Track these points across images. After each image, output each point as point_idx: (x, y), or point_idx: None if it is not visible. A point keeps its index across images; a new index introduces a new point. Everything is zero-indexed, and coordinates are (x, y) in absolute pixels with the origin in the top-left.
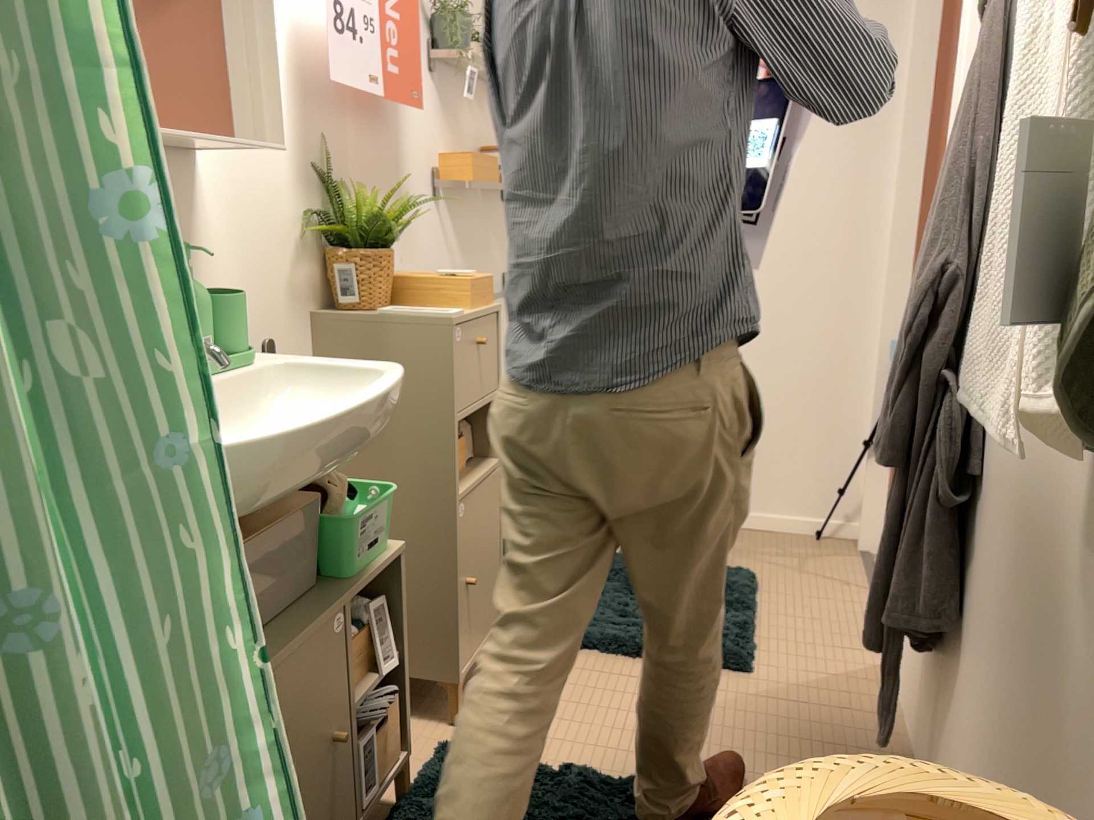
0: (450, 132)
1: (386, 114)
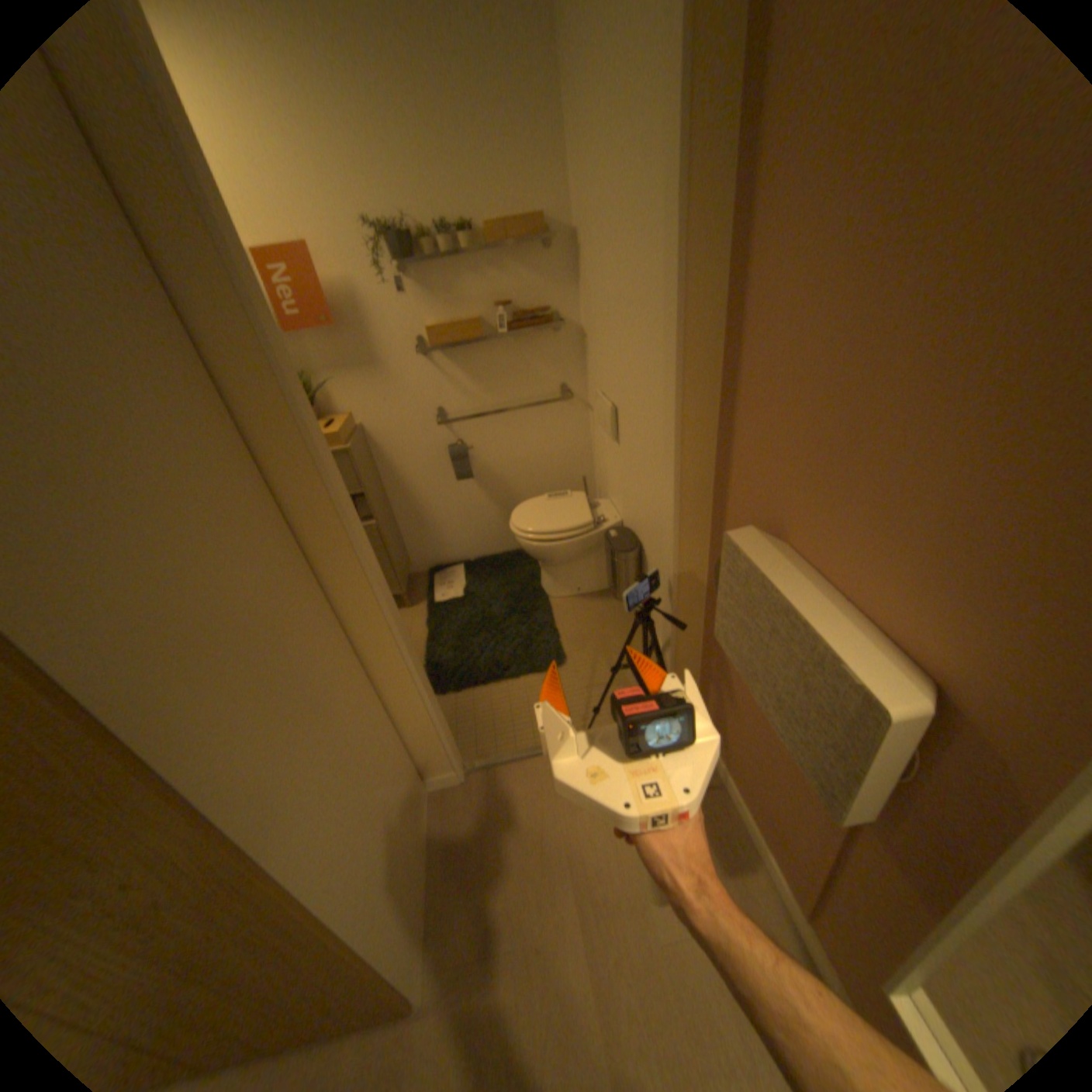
0: (438, 301)
1: (340, 319)
